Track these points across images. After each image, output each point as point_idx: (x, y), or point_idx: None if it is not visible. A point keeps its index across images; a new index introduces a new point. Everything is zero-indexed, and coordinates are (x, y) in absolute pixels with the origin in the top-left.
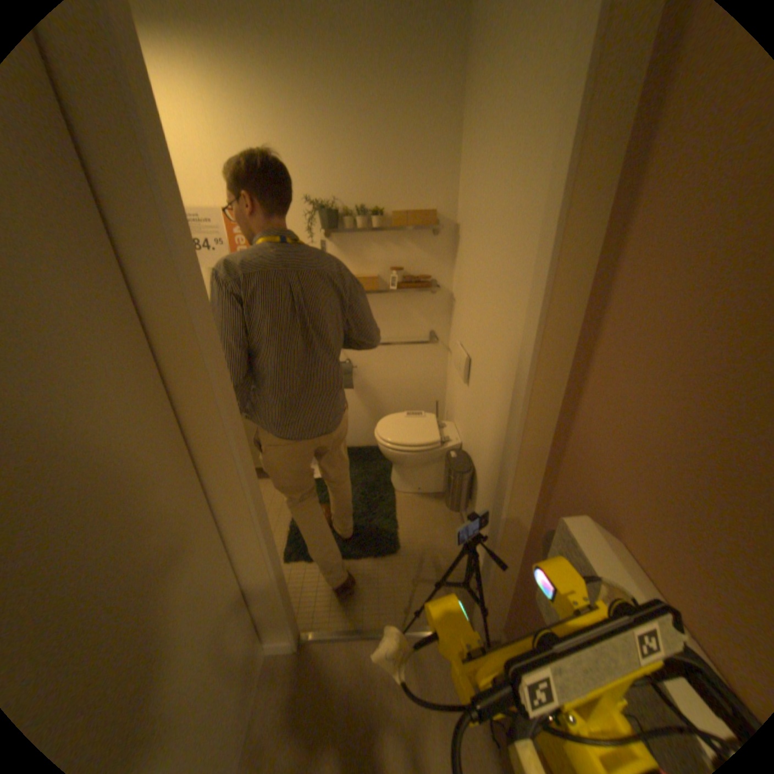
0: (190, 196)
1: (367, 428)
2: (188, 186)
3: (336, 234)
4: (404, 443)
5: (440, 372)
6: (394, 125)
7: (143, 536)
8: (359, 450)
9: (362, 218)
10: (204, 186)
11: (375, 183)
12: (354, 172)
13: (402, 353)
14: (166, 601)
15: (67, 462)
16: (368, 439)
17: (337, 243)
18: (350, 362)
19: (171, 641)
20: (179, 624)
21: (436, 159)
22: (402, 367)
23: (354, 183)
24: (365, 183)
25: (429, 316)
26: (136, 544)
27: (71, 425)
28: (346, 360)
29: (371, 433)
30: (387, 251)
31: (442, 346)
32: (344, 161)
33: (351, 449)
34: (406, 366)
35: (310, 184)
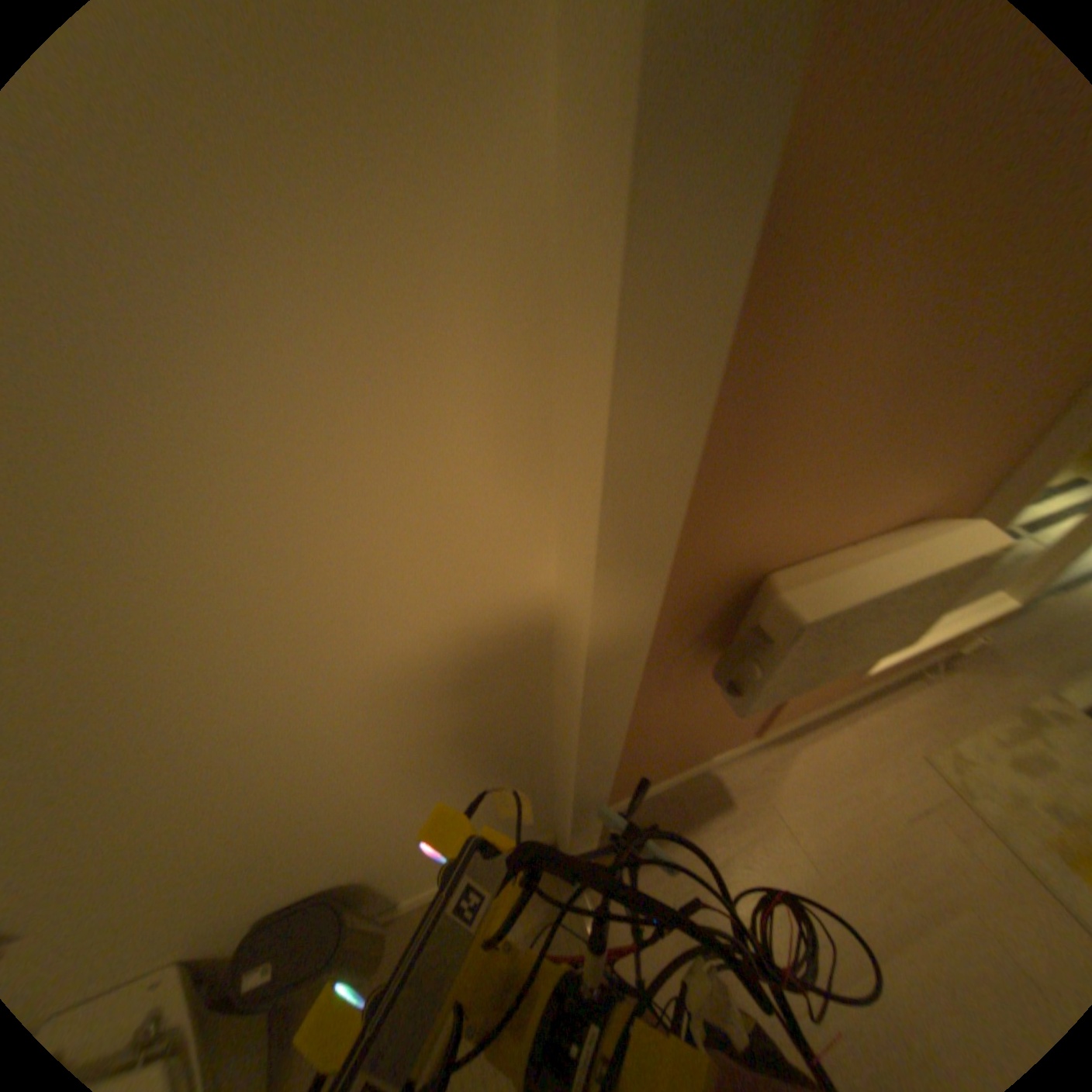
0: None
1: None
2: None
3: None
4: None
5: None
6: None
7: None
8: None
9: None
10: None
11: None
12: None
13: None
14: None
15: None
16: None
17: None
18: None
19: None
20: None
21: None
22: None
23: None
24: None
25: None
26: None
27: None
28: None
29: None
30: None
31: None
32: None
33: None
34: None
35: None
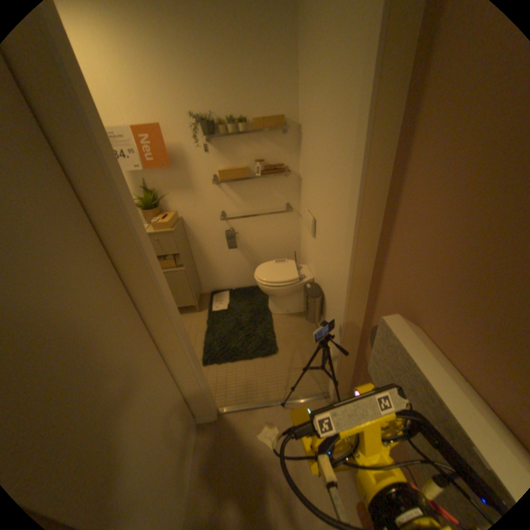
0: (105, 119)
1: (249, 274)
2: (103, 111)
3: (214, 139)
4: (274, 281)
5: (295, 231)
6: (248, 52)
7: (107, 354)
8: (245, 289)
9: (232, 125)
10: (114, 110)
11: (238, 98)
12: (222, 91)
13: (268, 221)
14: (128, 394)
15: (48, 310)
16: (250, 281)
17: (215, 146)
18: (233, 229)
19: (135, 419)
20: (138, 408)
21: (280, 77)
22: (269, 230)
23: (223, 99)
24: (231, 98)
25: (285, 193)
26: (102, 360)
27: (46, 284)
28: (230, 229)
29: (252, 277)
30: (251, 148)
31: (295, 213)
32: (214, 83)
33: (239, 289)
34: (272, 230)
35: (191, 103)
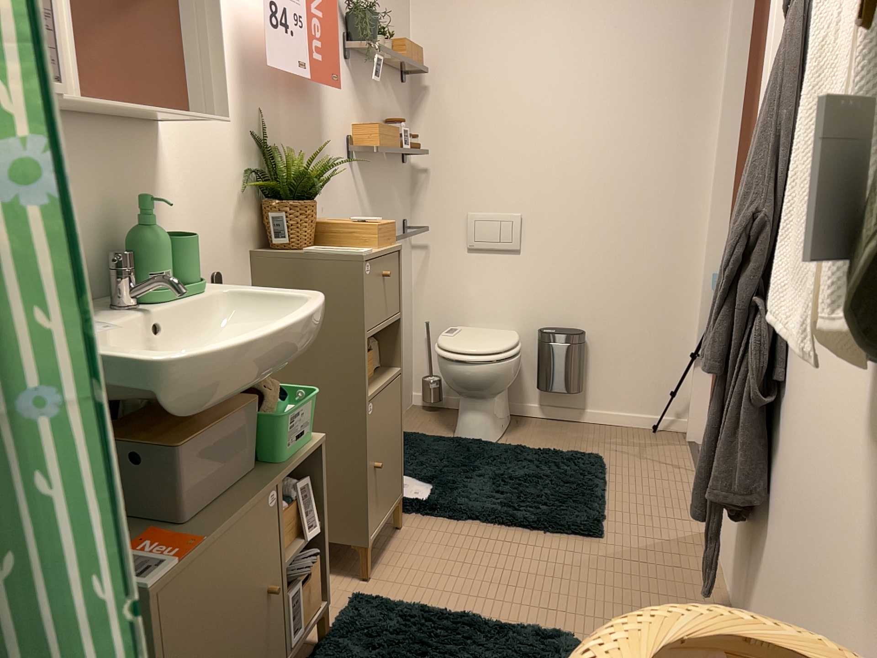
0: None
1: None
2: None
3: (352, 58)
4: (511, 344)
5: (409, 281)
6: None
7: None
8: None
9: (382, 41)
10: None
11: None
12: None
13: None
14: None
15: None
16: None
17: (352, 73)
18: None
19: None
20: None
21: None
22: None
23: None
24: None
25: (403, 197)
26: None
27: None
28: None
29: None
30: (381, 97)
31: (409, 241)
32: None
33: None
34: None
35: None
